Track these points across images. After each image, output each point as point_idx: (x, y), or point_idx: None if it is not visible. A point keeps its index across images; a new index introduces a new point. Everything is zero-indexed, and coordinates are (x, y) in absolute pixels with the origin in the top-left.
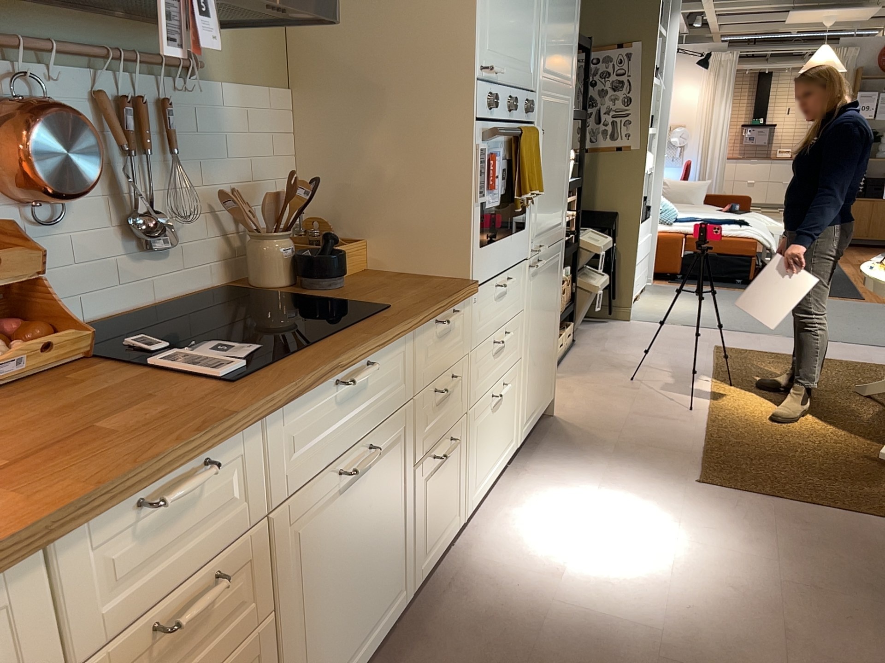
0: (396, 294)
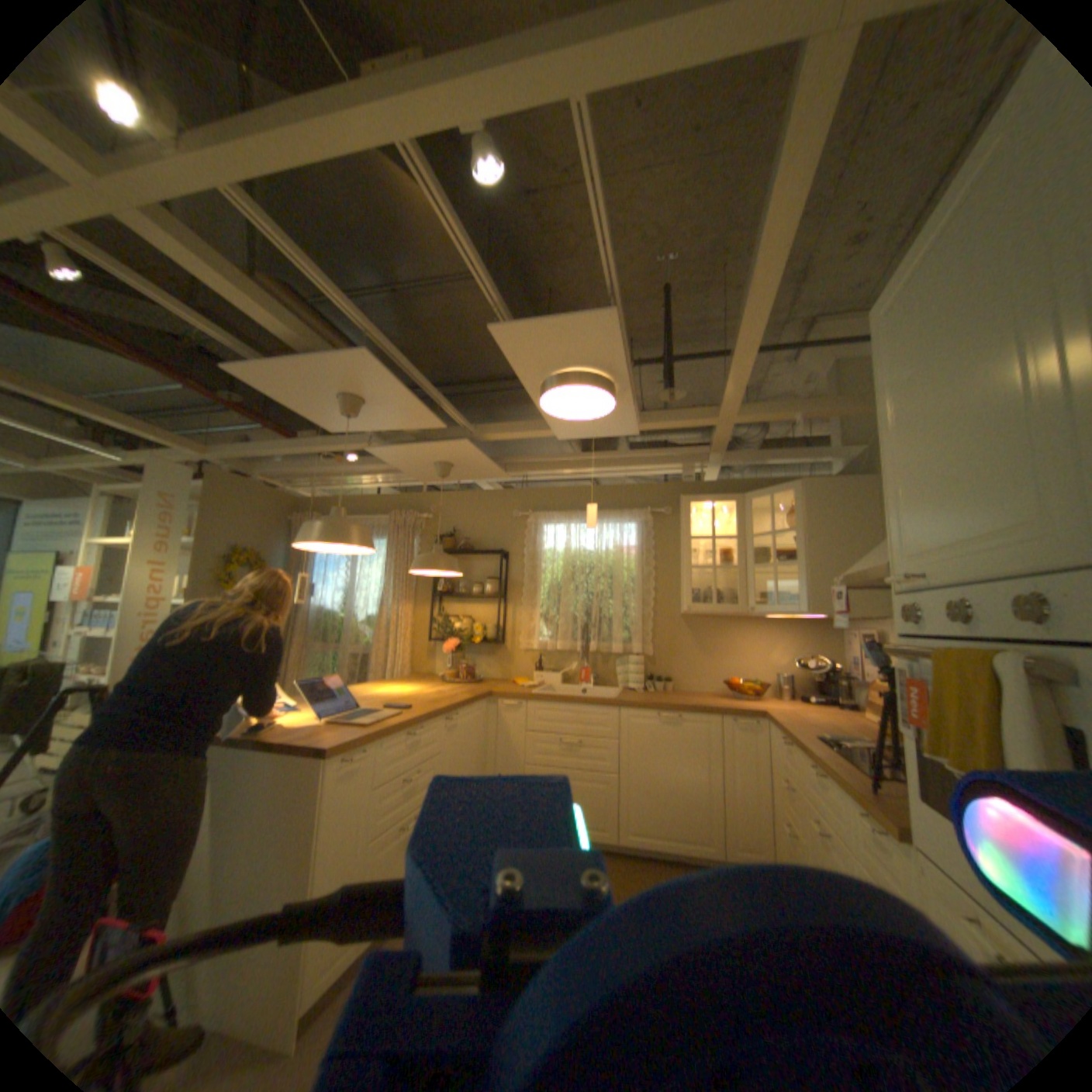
0: (908, 796)
